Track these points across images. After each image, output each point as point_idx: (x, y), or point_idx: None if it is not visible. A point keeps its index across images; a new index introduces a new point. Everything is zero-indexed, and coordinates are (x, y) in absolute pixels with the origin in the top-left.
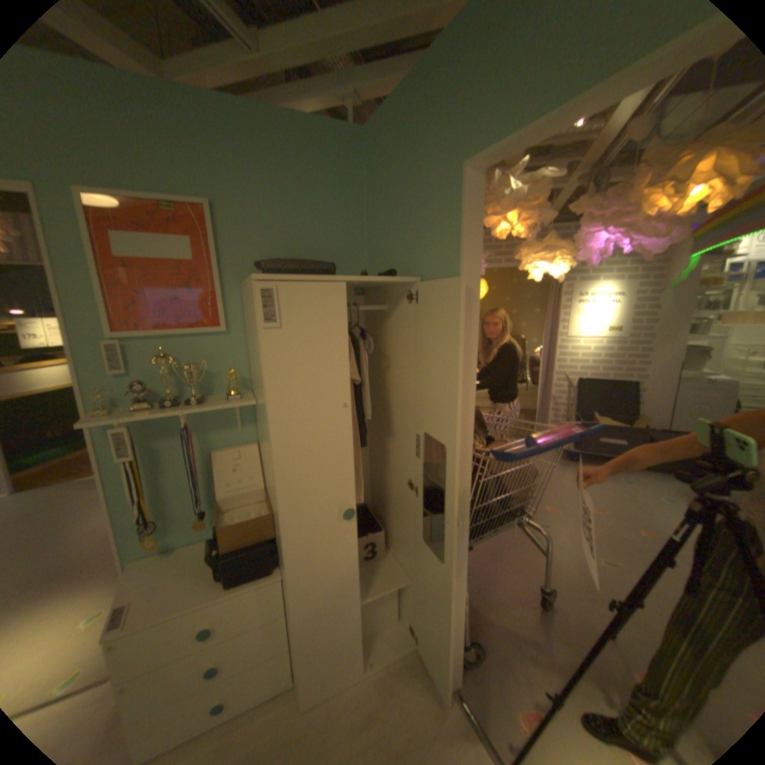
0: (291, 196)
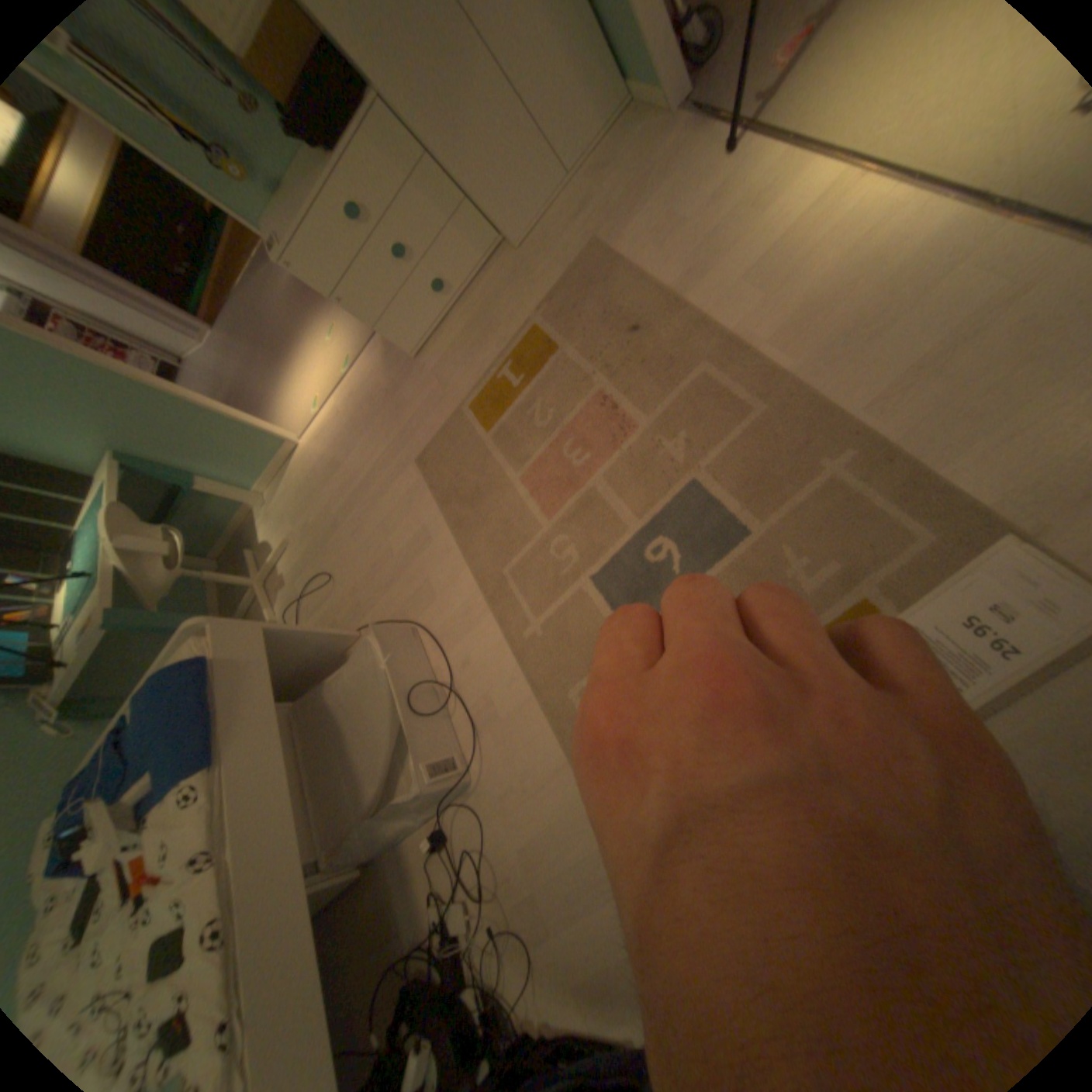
0: None
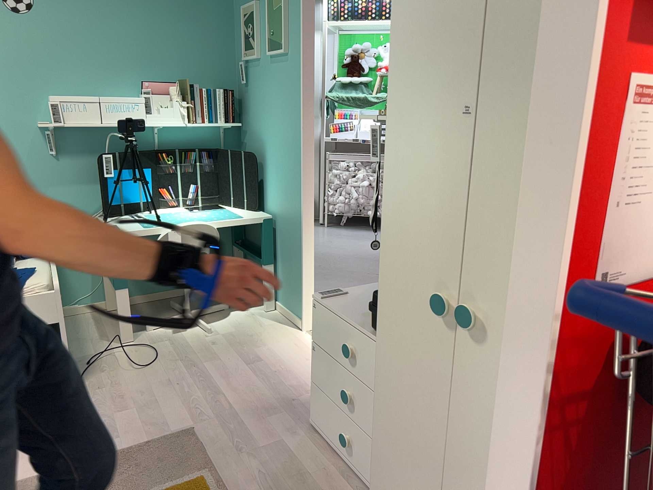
0: None
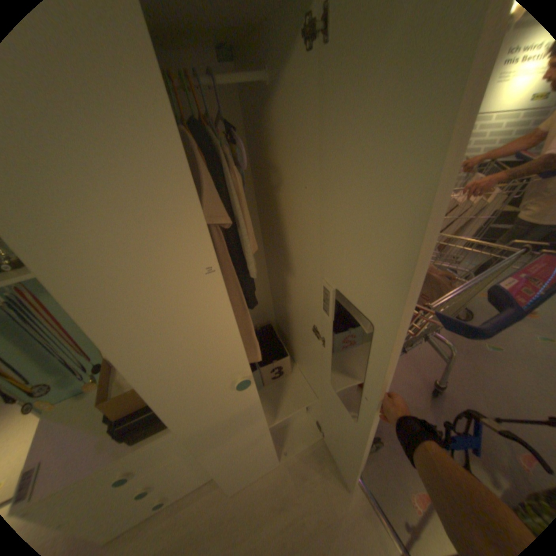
0: None
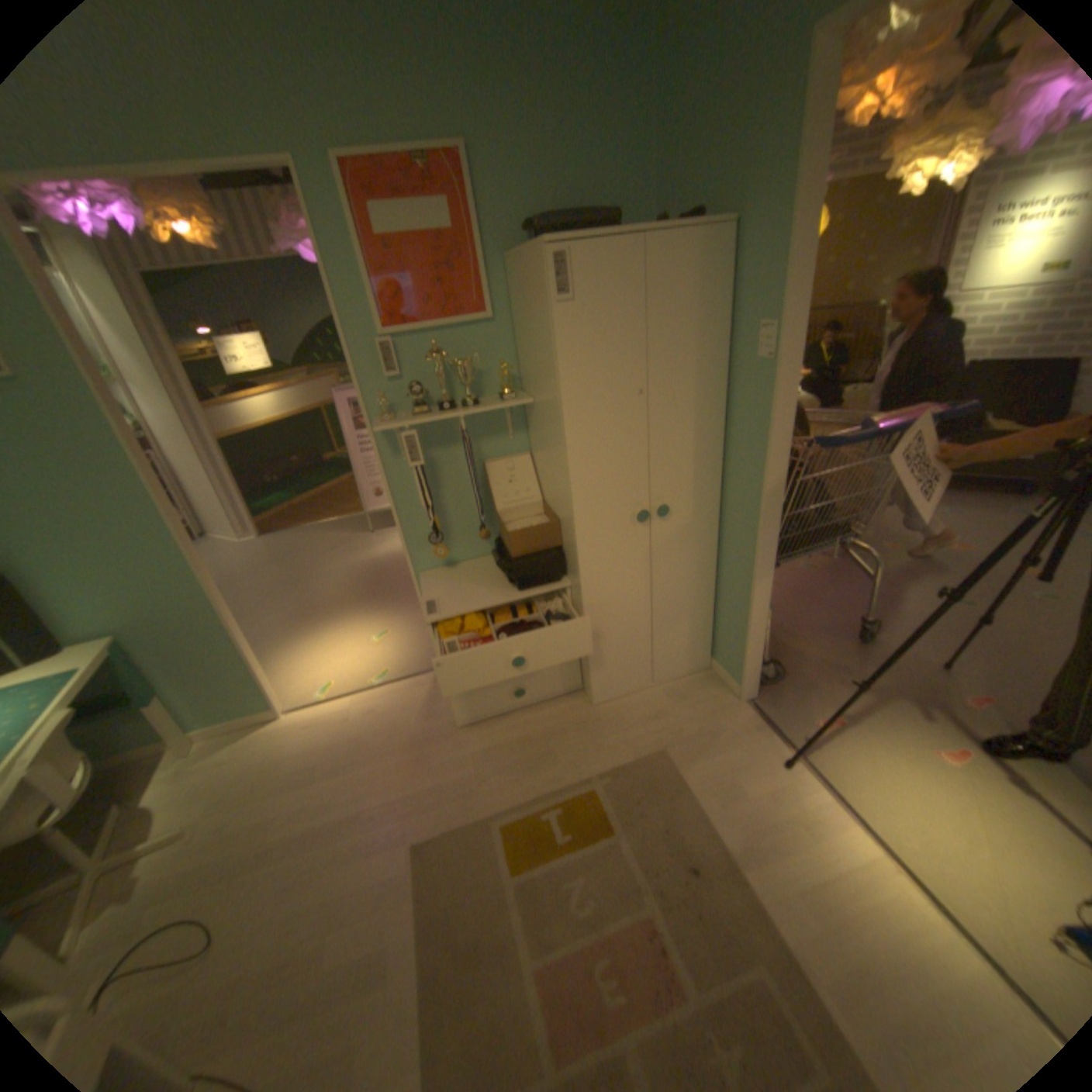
0: (556, 113)
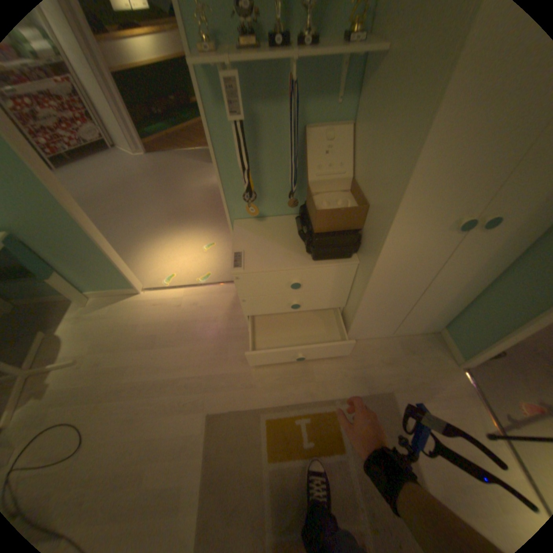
0: None
